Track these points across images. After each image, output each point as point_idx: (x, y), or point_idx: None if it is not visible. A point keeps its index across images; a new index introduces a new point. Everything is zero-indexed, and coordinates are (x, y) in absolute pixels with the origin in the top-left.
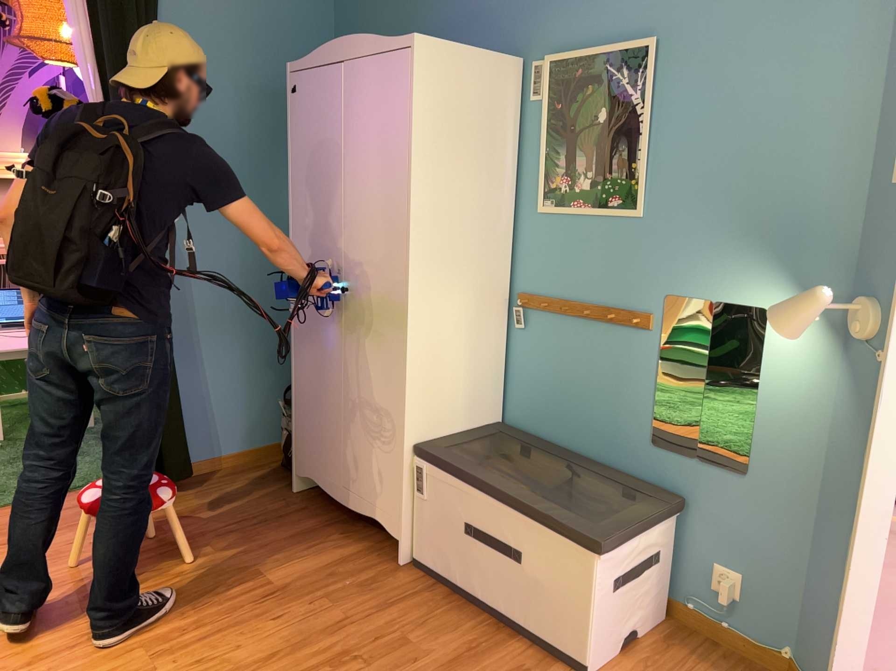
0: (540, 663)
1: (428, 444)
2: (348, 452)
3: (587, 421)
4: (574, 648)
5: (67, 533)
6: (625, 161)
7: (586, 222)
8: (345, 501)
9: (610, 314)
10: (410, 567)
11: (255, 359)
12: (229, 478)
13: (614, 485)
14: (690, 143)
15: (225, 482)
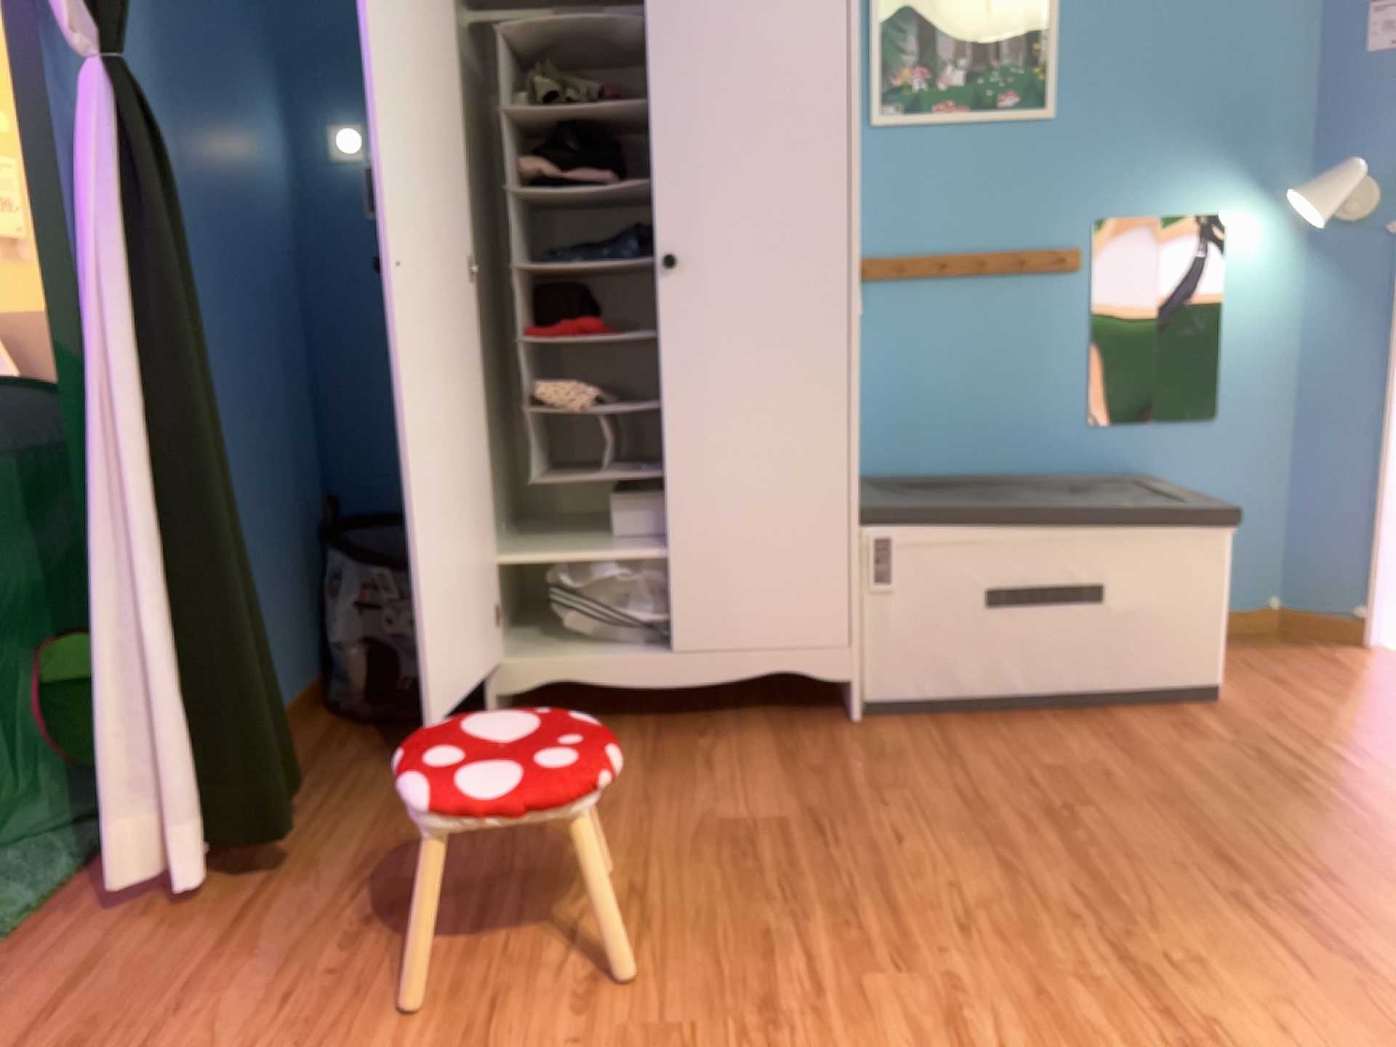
0: (1168, 716)
1: (862, 505)
2: (667, 587)
3: (985, 426)
4: (1192, 675)
5: (212, 1000)
6: (1023, 40)
7: (960, 134)
8: (685, 678)
9: (1019, 260)
10: (867, 719)
11: (259, 506)
12: (317, 772)
13: (1062, 493)
14: (1114, 14)
15: (327, 779)
